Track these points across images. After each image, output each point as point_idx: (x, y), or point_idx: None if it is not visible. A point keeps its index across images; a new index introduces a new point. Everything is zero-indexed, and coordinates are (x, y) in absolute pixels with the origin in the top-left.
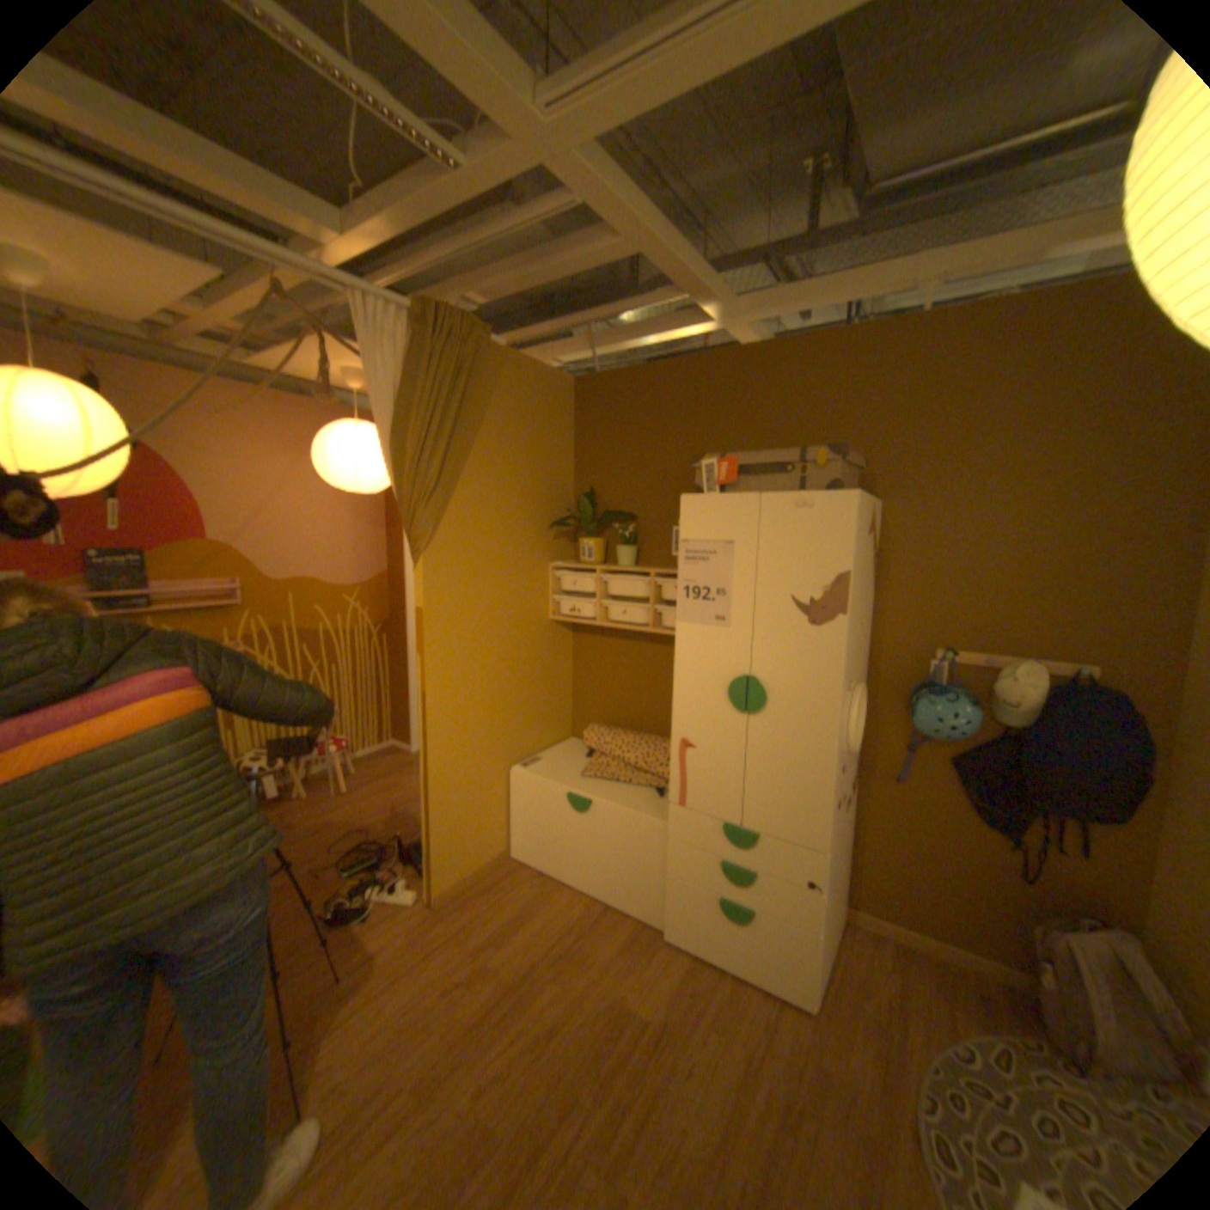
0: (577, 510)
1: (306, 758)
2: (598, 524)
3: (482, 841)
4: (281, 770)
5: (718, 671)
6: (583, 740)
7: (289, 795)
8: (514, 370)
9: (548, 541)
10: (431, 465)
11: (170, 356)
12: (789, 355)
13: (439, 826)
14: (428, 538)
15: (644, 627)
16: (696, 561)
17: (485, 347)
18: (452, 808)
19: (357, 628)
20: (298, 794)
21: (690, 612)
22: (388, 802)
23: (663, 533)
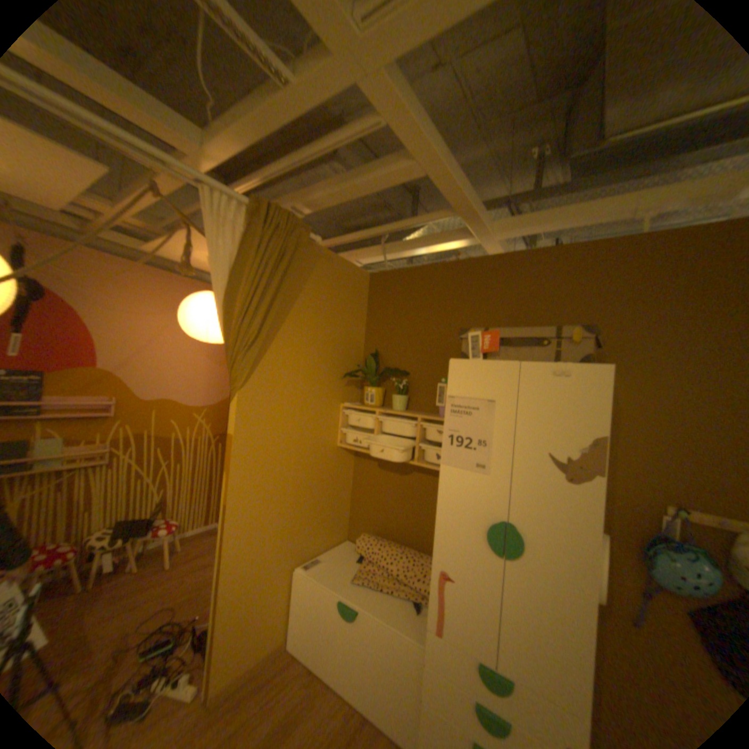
0: (365, 365)
1: (143, 538)
2: (380, 376)
3: (263, 636)
4: (125, 545)
5: (478, 513)
6: (356, 547)
7: (125, 567)
8: (327, 263)
9: (341, 387)
10: (254, 323)
11: (98, 244)
12: (532, 262)
13: (225, 625)
14: (245, 379)
15: (411, 460)
16: (461, 414)
17: (308, 245)
18: (239, 608)
19: (201, 438)
20: (133, 567)
21: (452, 455)
22: (200, 580)
23: (429, 387)
